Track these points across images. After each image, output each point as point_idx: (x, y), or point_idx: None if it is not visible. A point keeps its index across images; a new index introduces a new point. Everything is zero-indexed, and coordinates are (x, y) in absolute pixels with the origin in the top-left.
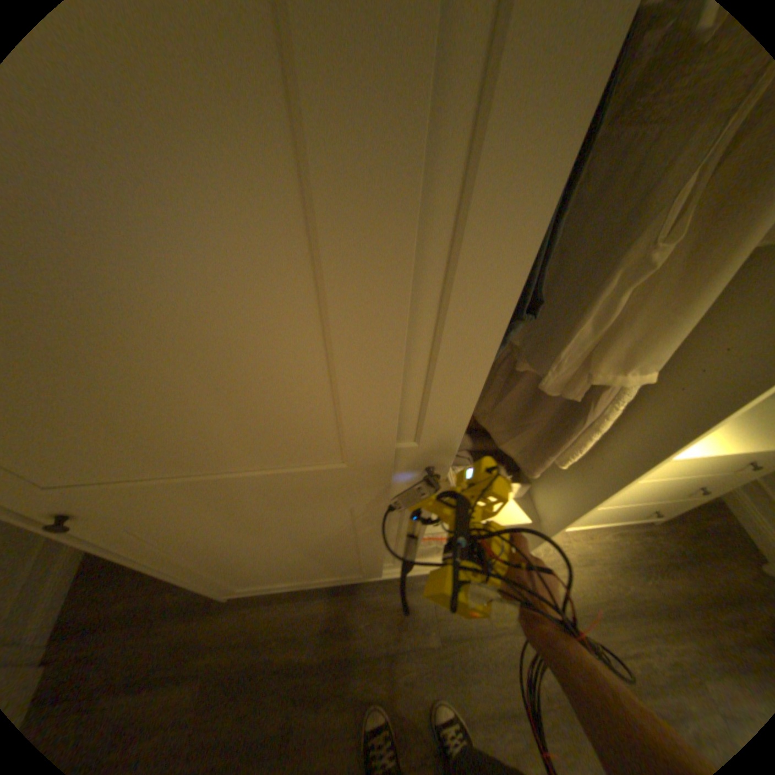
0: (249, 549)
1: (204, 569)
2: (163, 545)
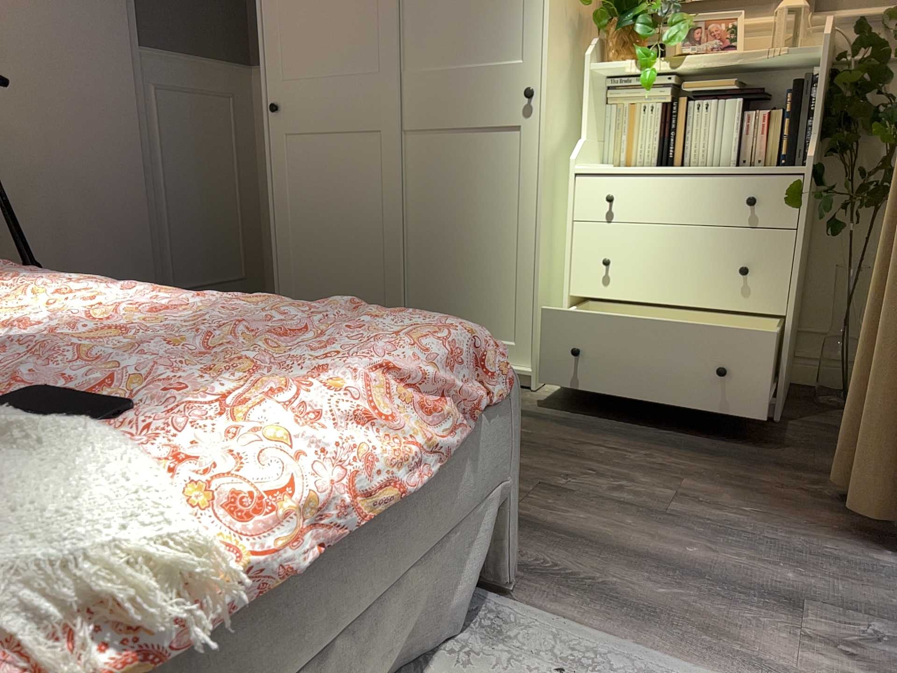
0: (325, 198)
1: (295, 235)
2: (292, 172)
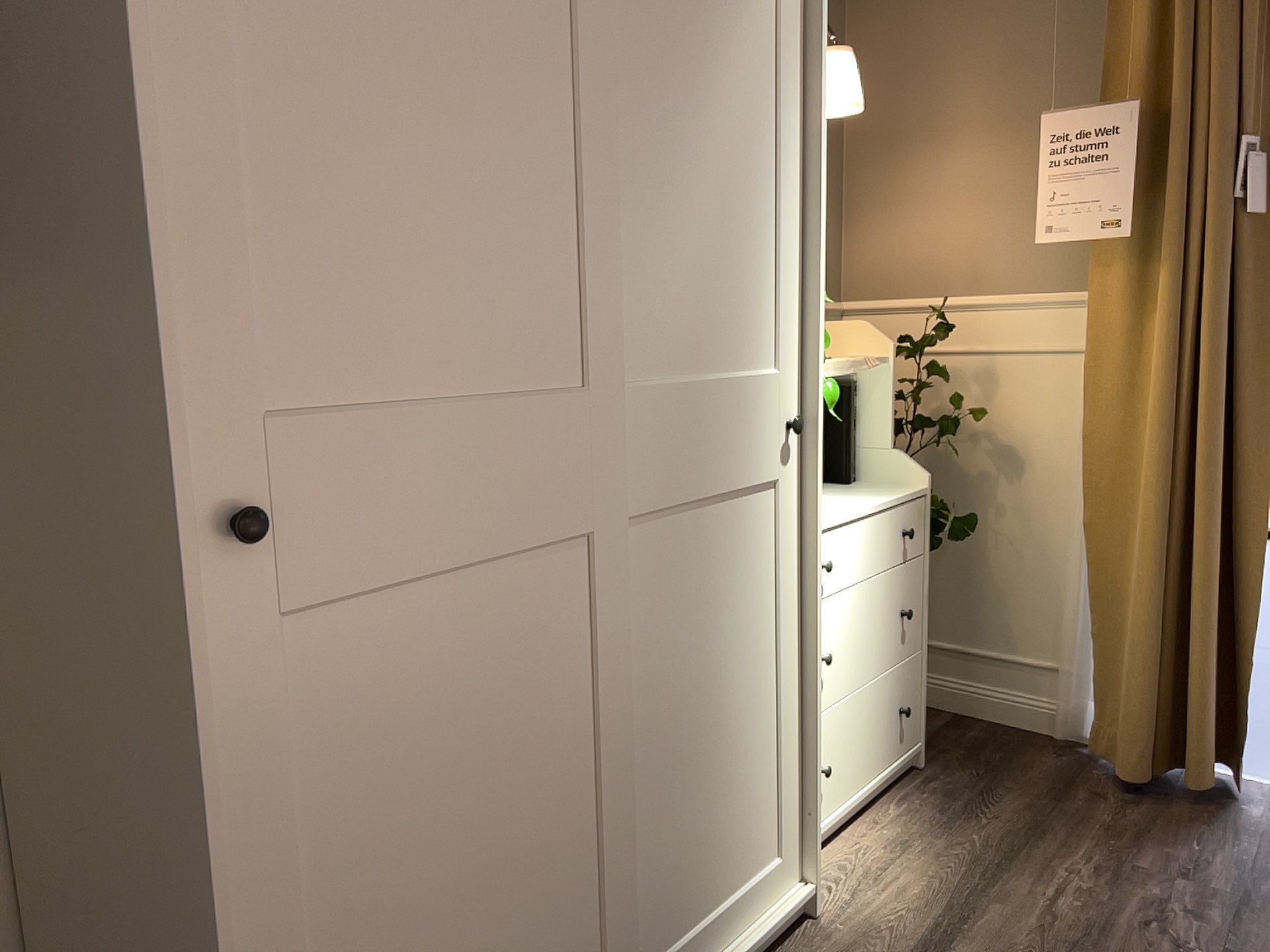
0: (435, 776)
1: None
2: (304, 739)
